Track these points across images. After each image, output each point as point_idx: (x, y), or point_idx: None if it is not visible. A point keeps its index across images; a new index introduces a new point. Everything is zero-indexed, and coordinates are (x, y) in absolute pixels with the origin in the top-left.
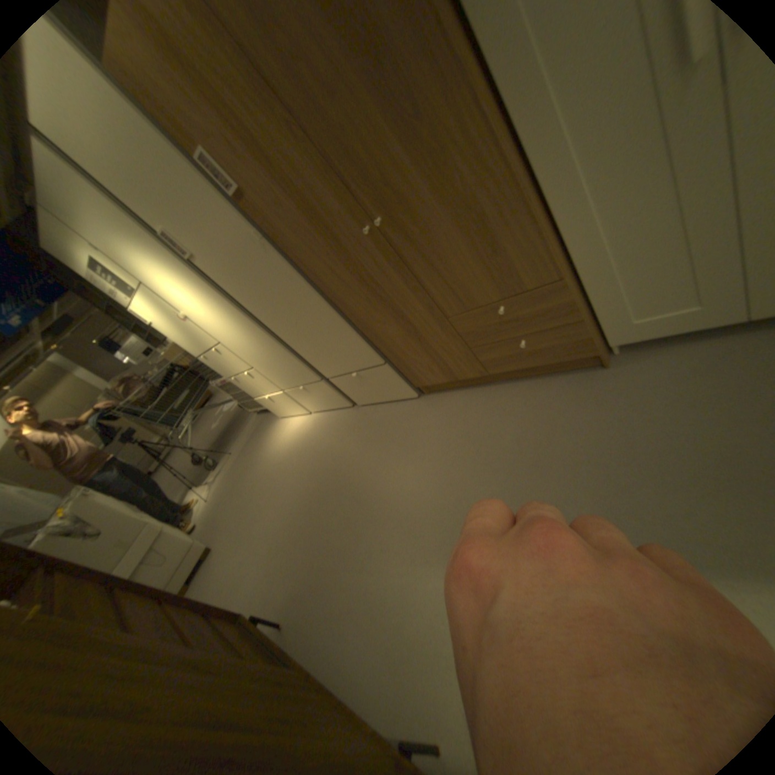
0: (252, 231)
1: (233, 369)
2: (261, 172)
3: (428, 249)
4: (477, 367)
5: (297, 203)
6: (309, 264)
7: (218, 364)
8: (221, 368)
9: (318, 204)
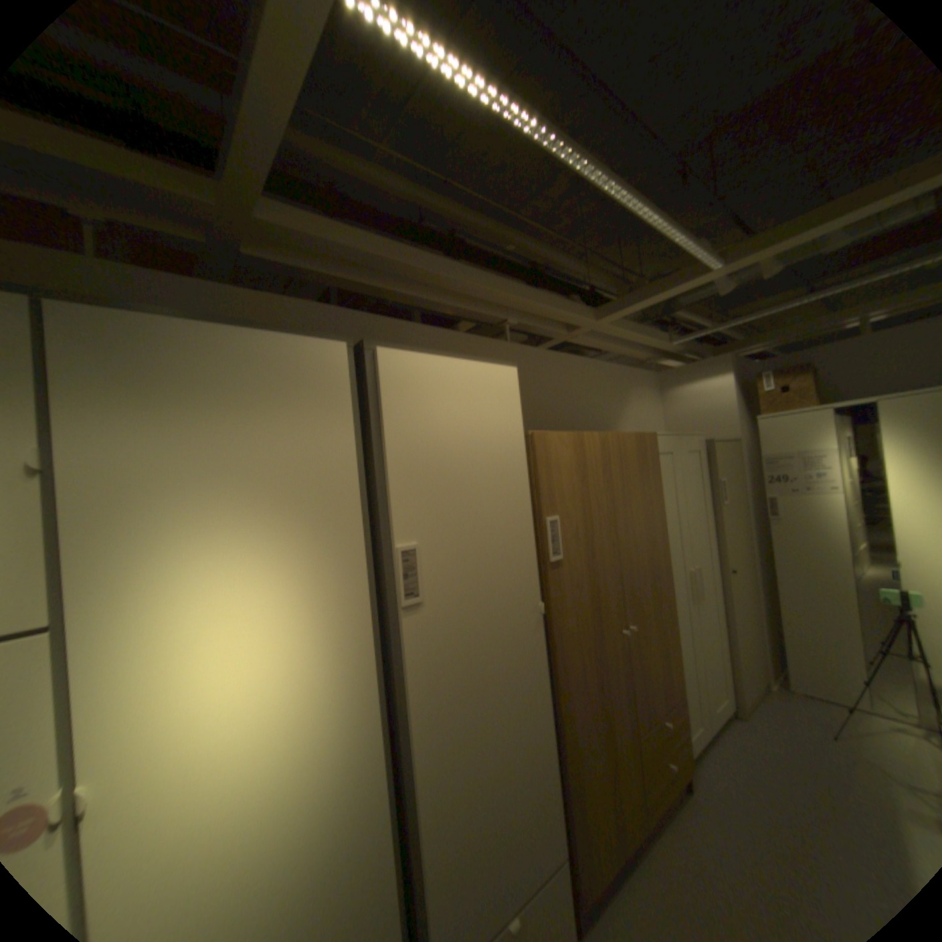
0: (539, 604)
1: None
2: (583, 561)
3: (644, 663)
4: (641, 827)
5: (591, 596)
6: (567, 661)
7: None
8: None
9: (603, 603)
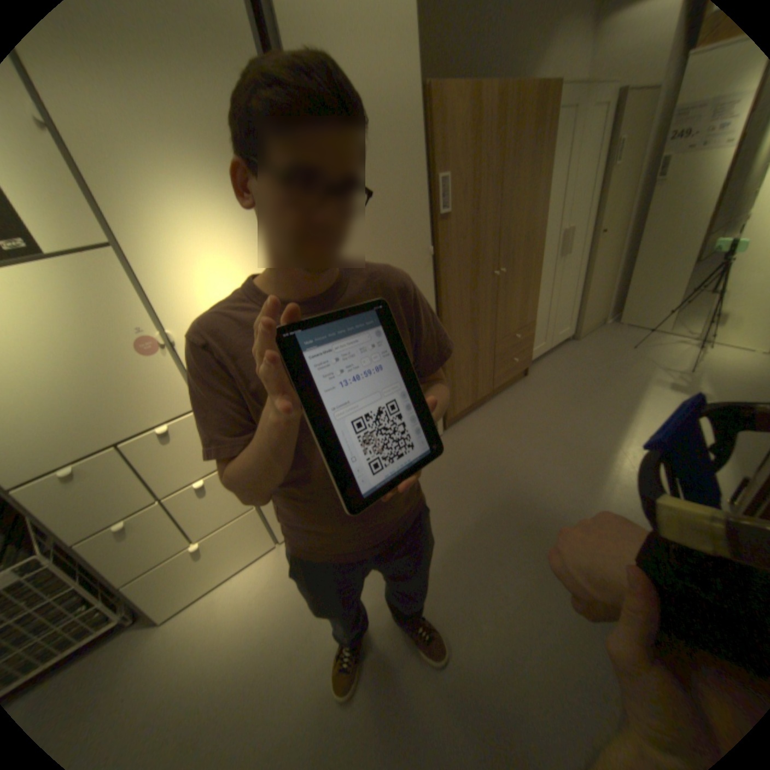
0: (429, 248)
1: (152, 488)
2: (468, 215)
3: (507, 296)
4: (489, 387)
5: (472, 244)
6: (448, 290)
7: (103, 487)
8: (93, 505)
9: (481, 250)
